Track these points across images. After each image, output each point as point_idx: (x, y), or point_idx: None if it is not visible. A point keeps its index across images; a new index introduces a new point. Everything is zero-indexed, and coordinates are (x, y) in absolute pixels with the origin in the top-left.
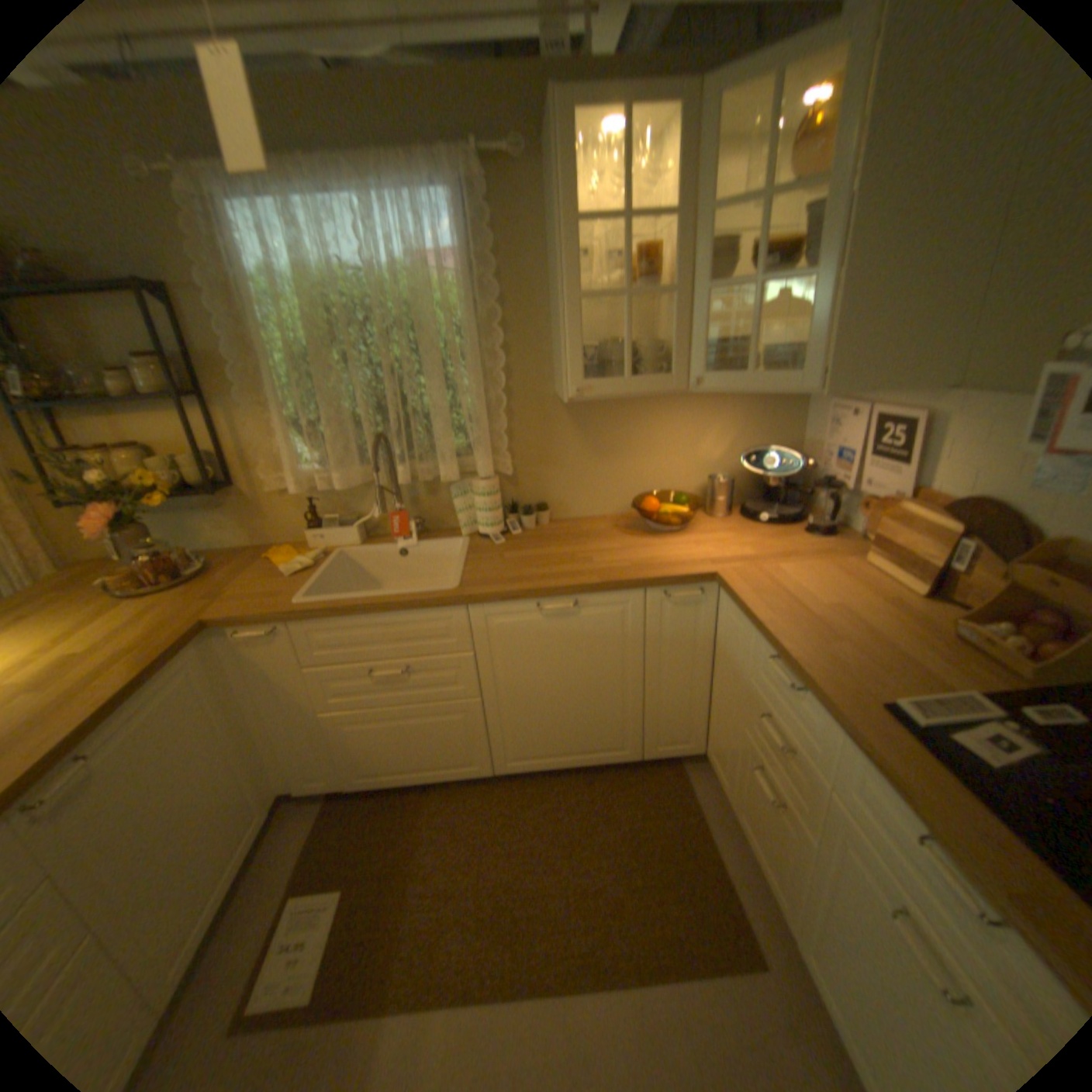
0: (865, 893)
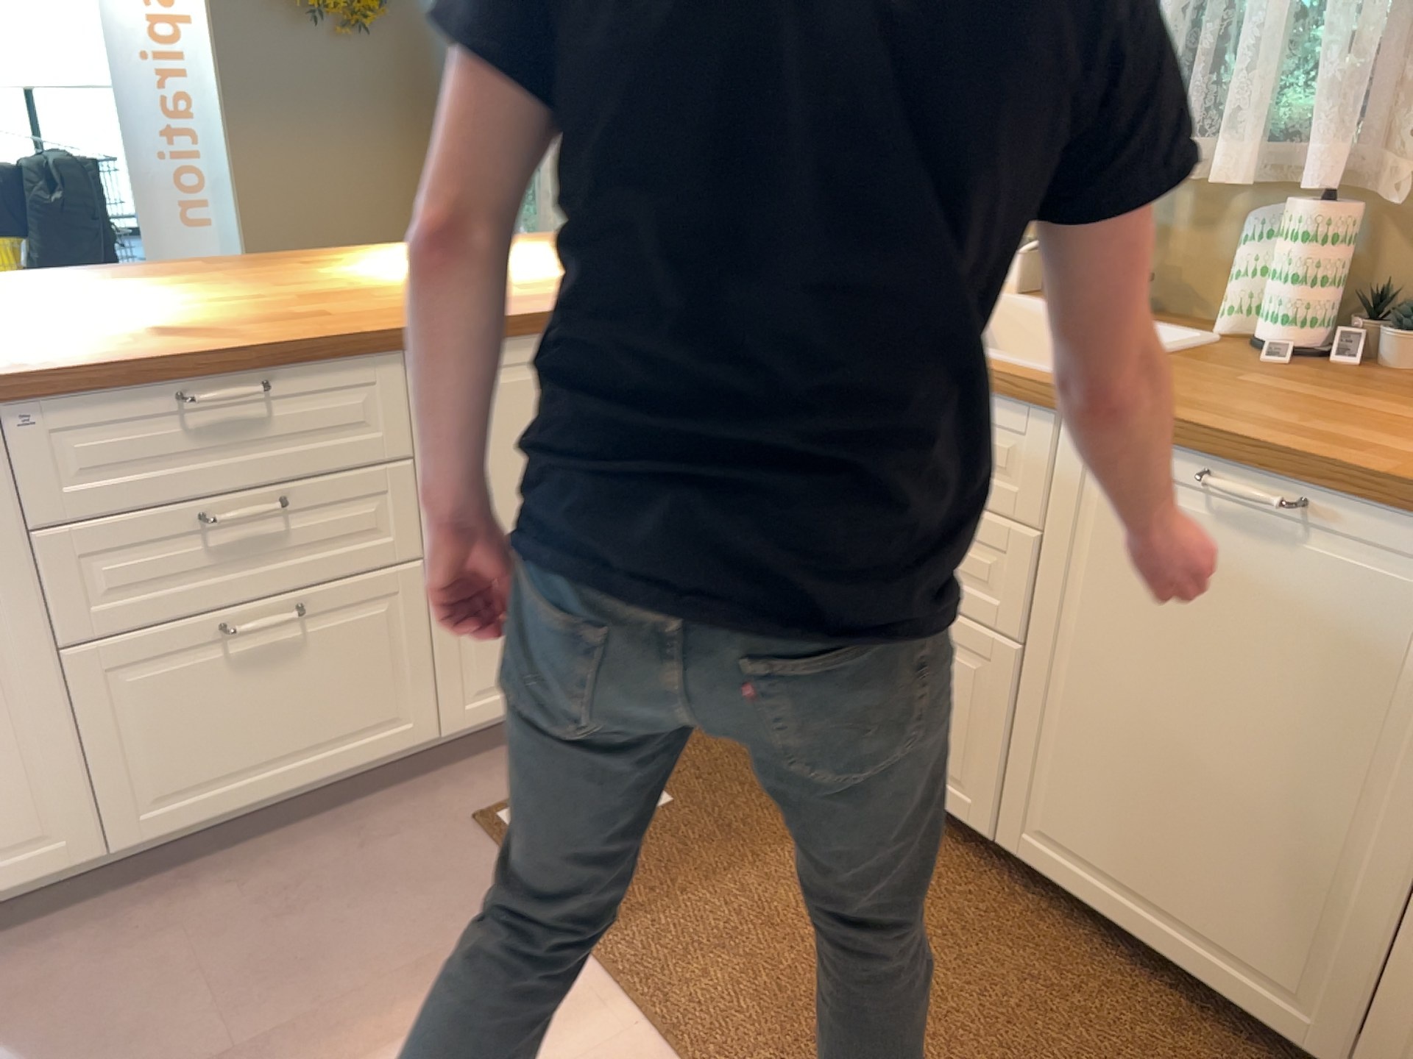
0: None
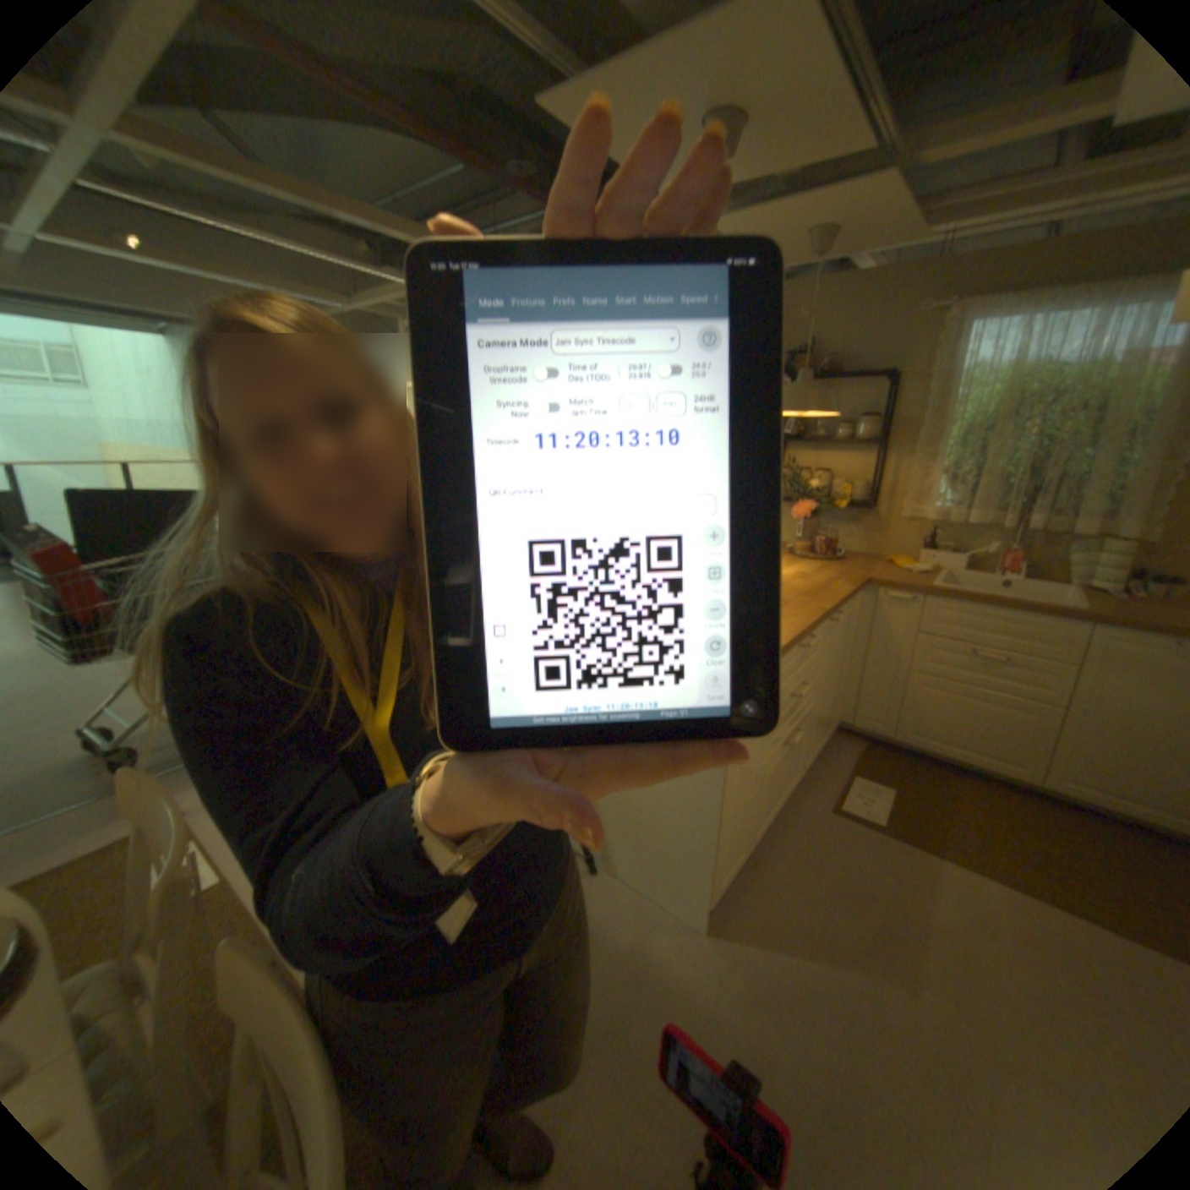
0: None
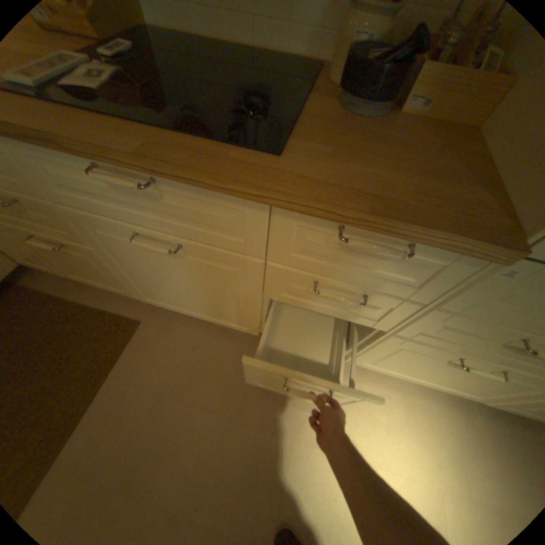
0: (121, 245)
